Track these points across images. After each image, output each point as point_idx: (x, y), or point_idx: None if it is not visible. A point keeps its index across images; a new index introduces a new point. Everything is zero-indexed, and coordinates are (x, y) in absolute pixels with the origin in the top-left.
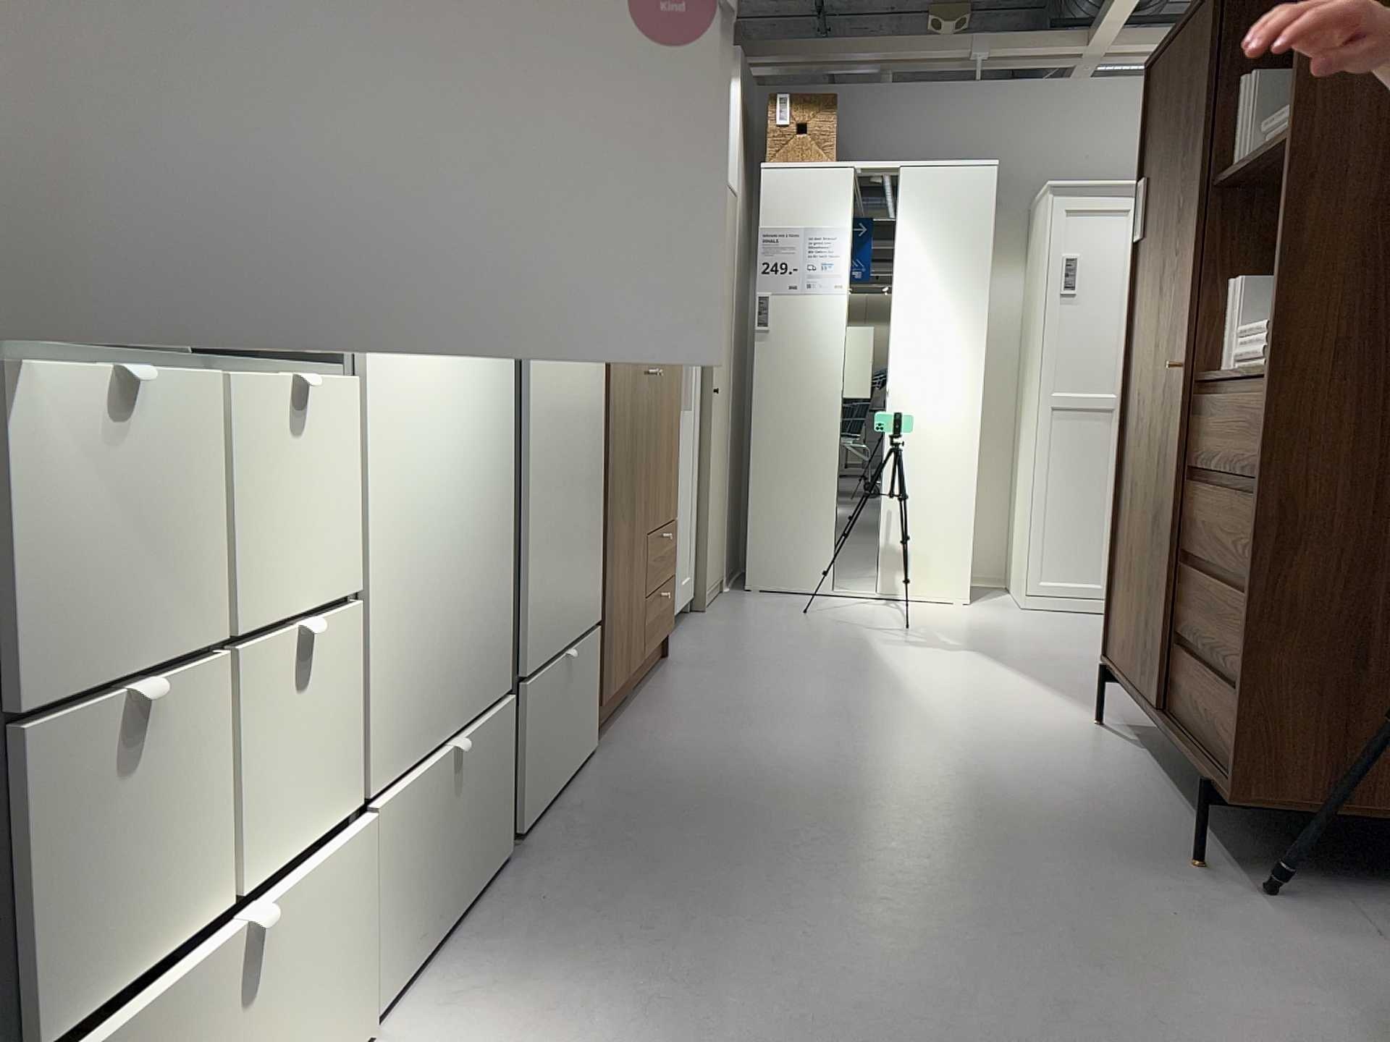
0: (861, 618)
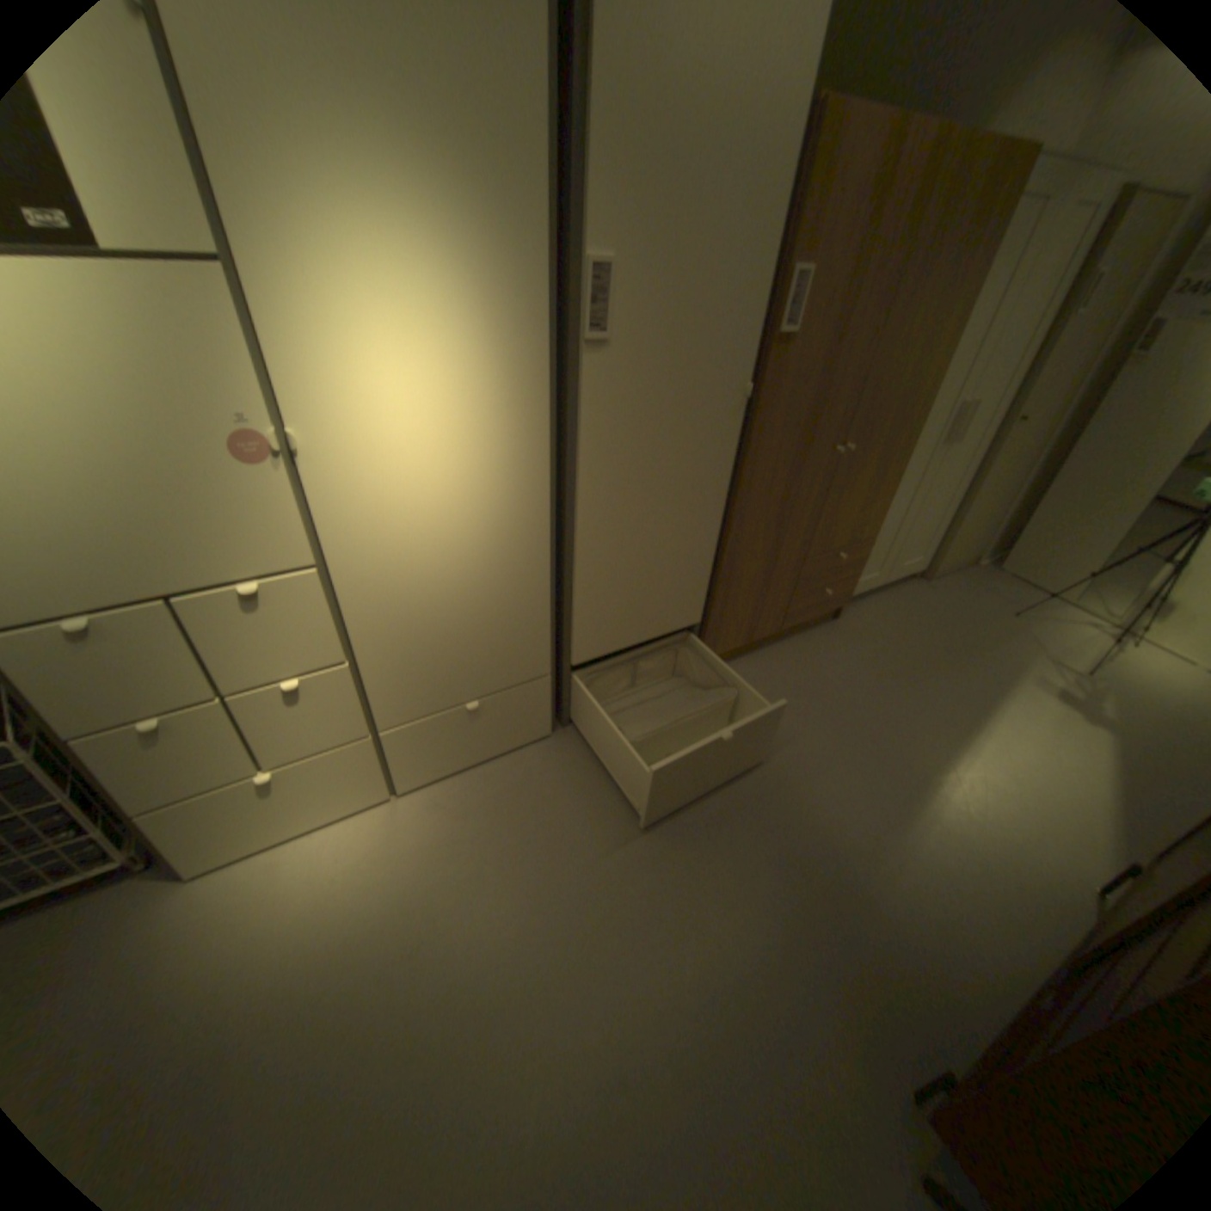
0: (1062, 643)
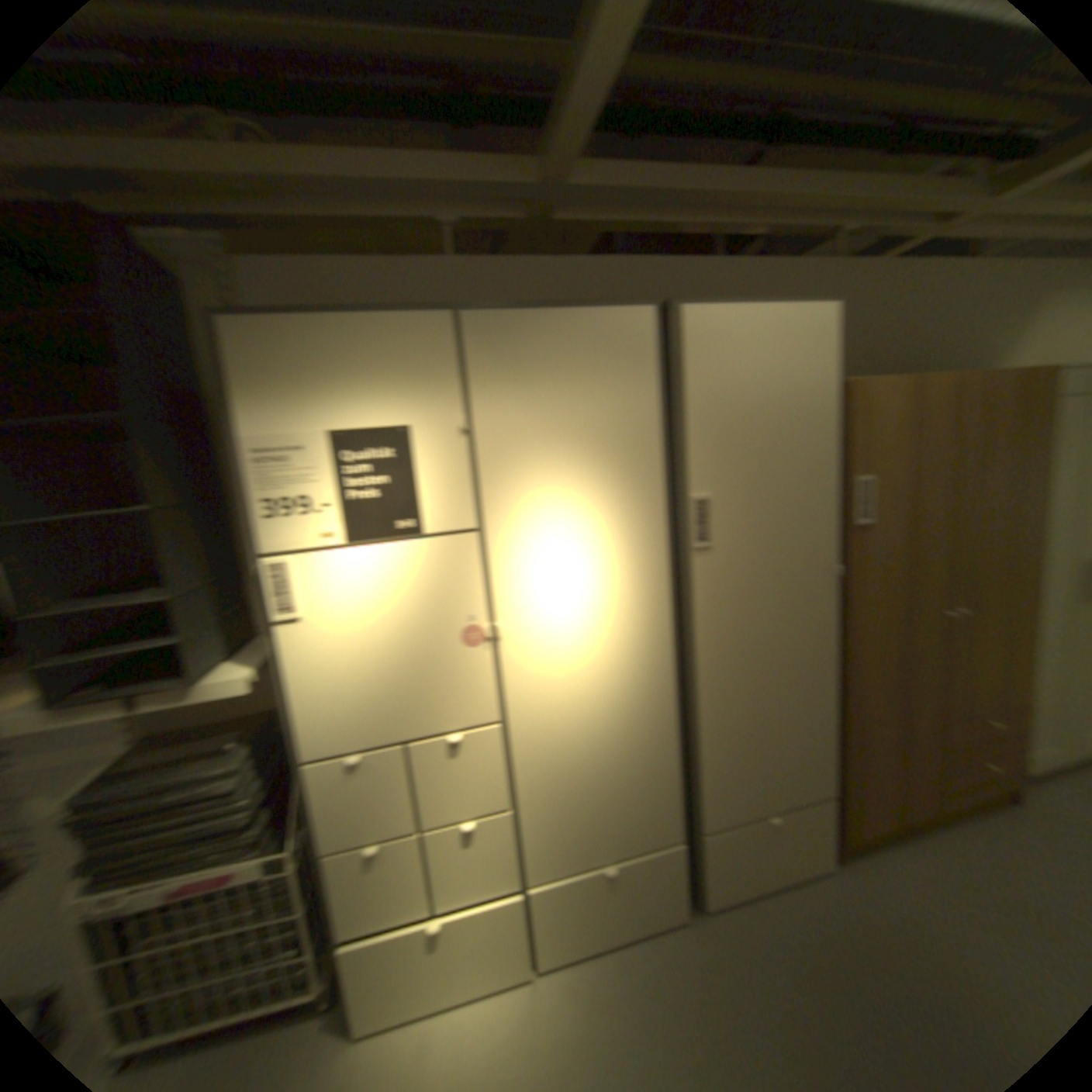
0: None
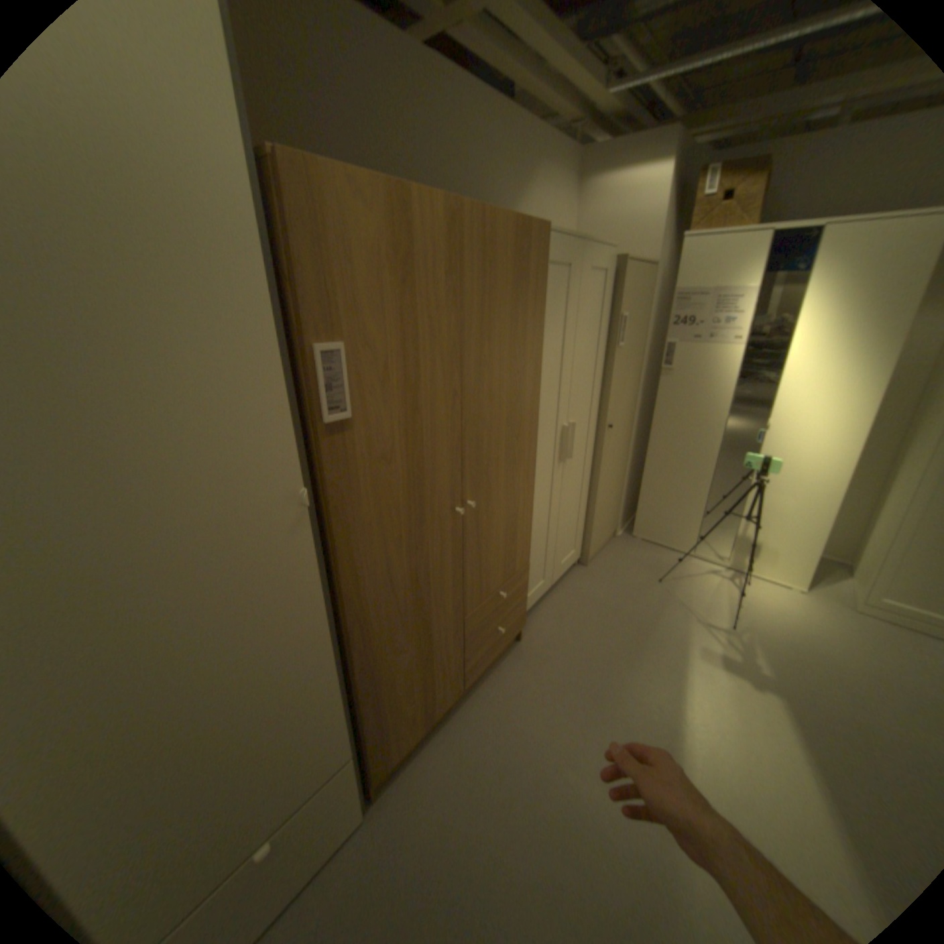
0: (700, 600)
